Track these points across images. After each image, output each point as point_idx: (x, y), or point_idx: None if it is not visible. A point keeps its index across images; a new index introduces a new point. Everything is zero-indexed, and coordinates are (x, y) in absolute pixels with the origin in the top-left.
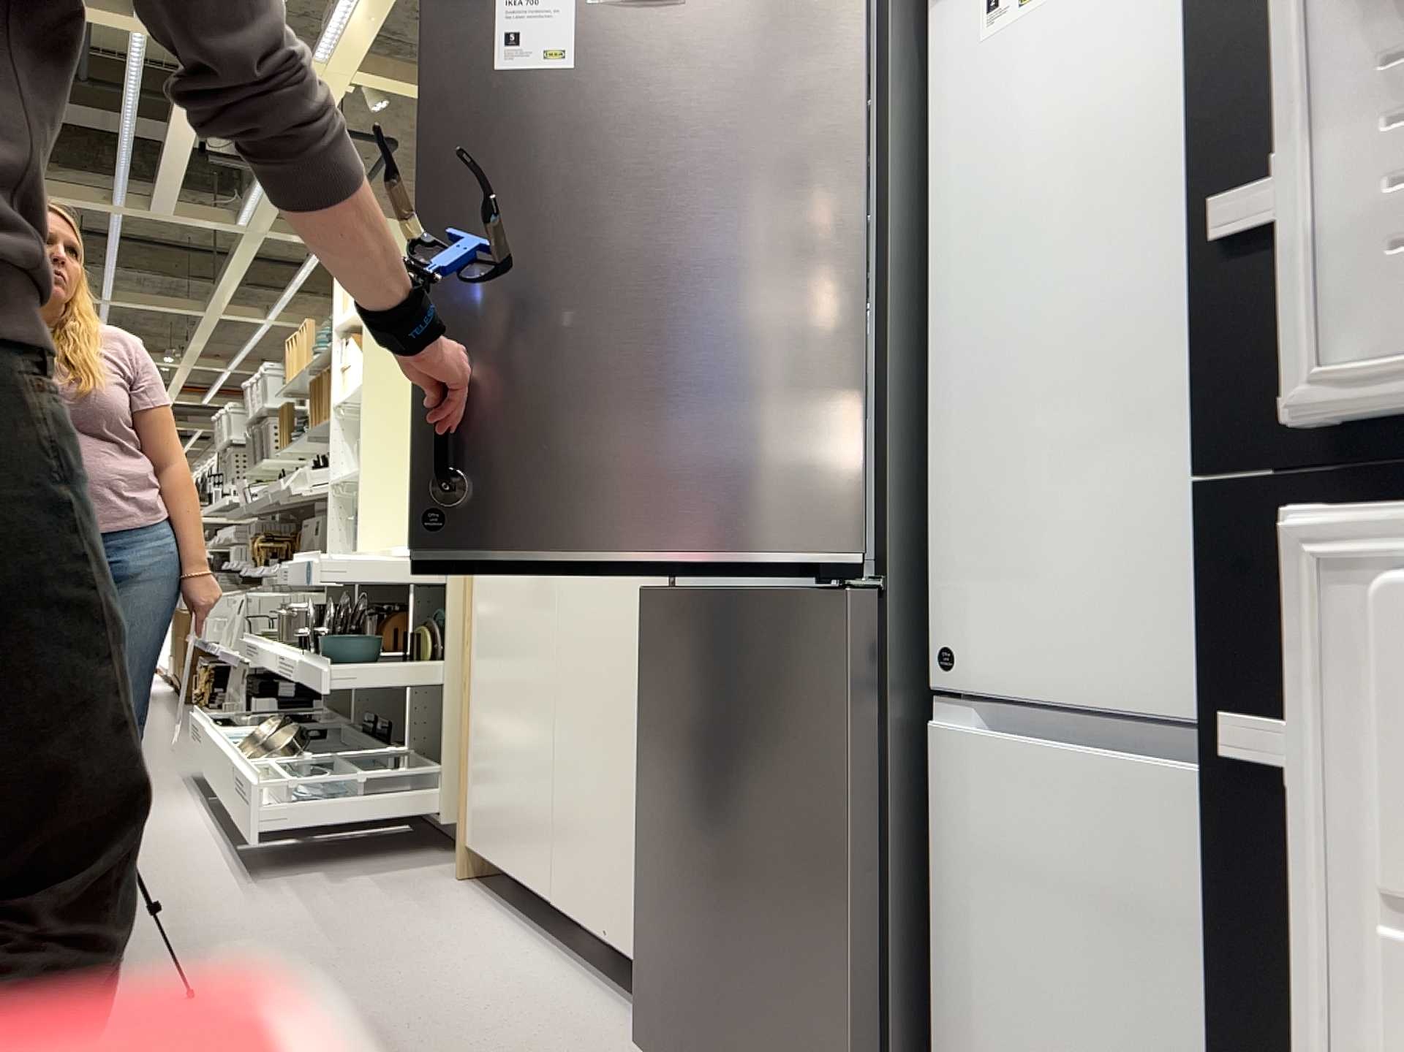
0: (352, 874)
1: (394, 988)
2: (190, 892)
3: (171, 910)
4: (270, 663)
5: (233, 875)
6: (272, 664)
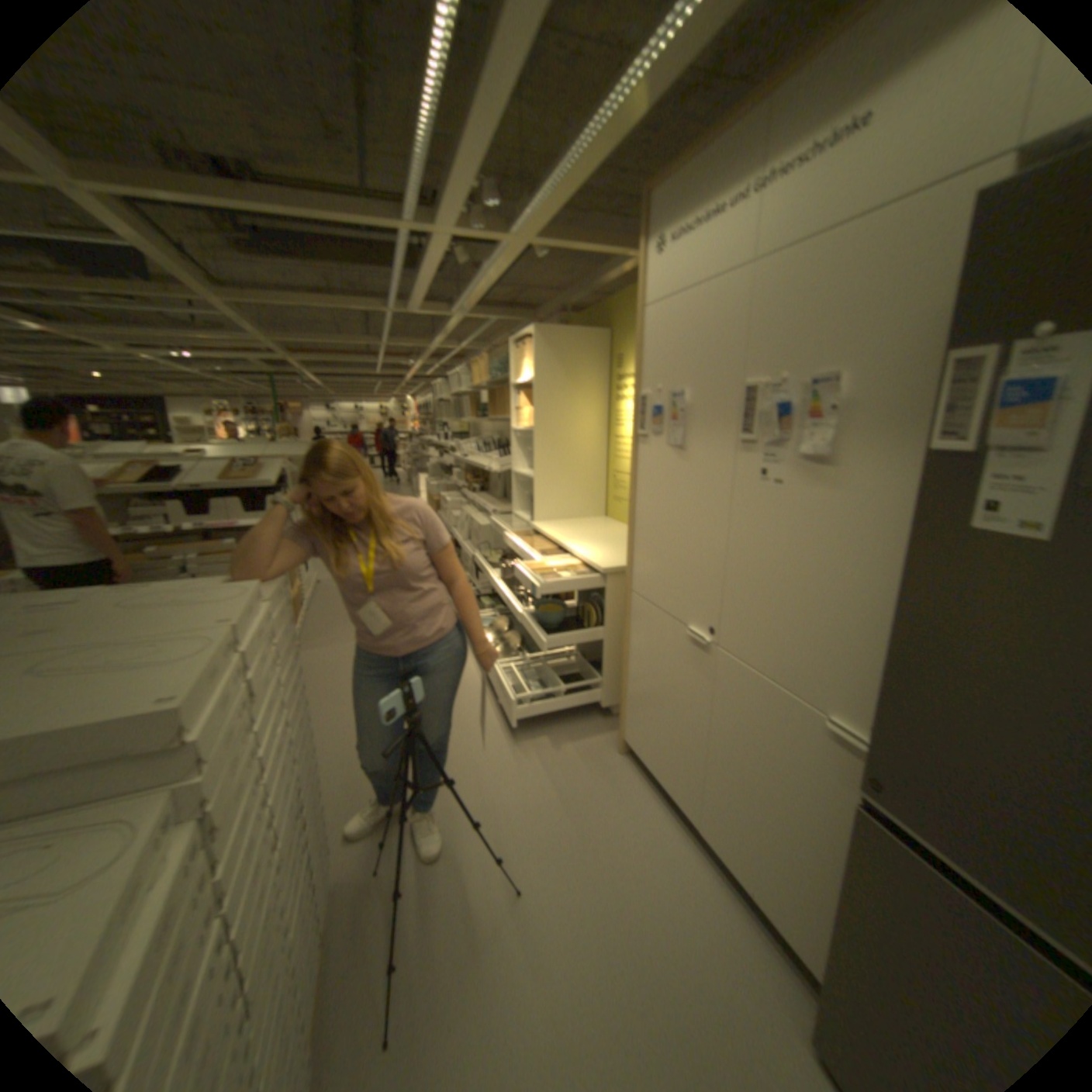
0: (562, 739)
1: (624, 892)
2: (487, 752)
3: (483, 772)
4: (498, 591)
5: (503, 735)
6: (500, 593)
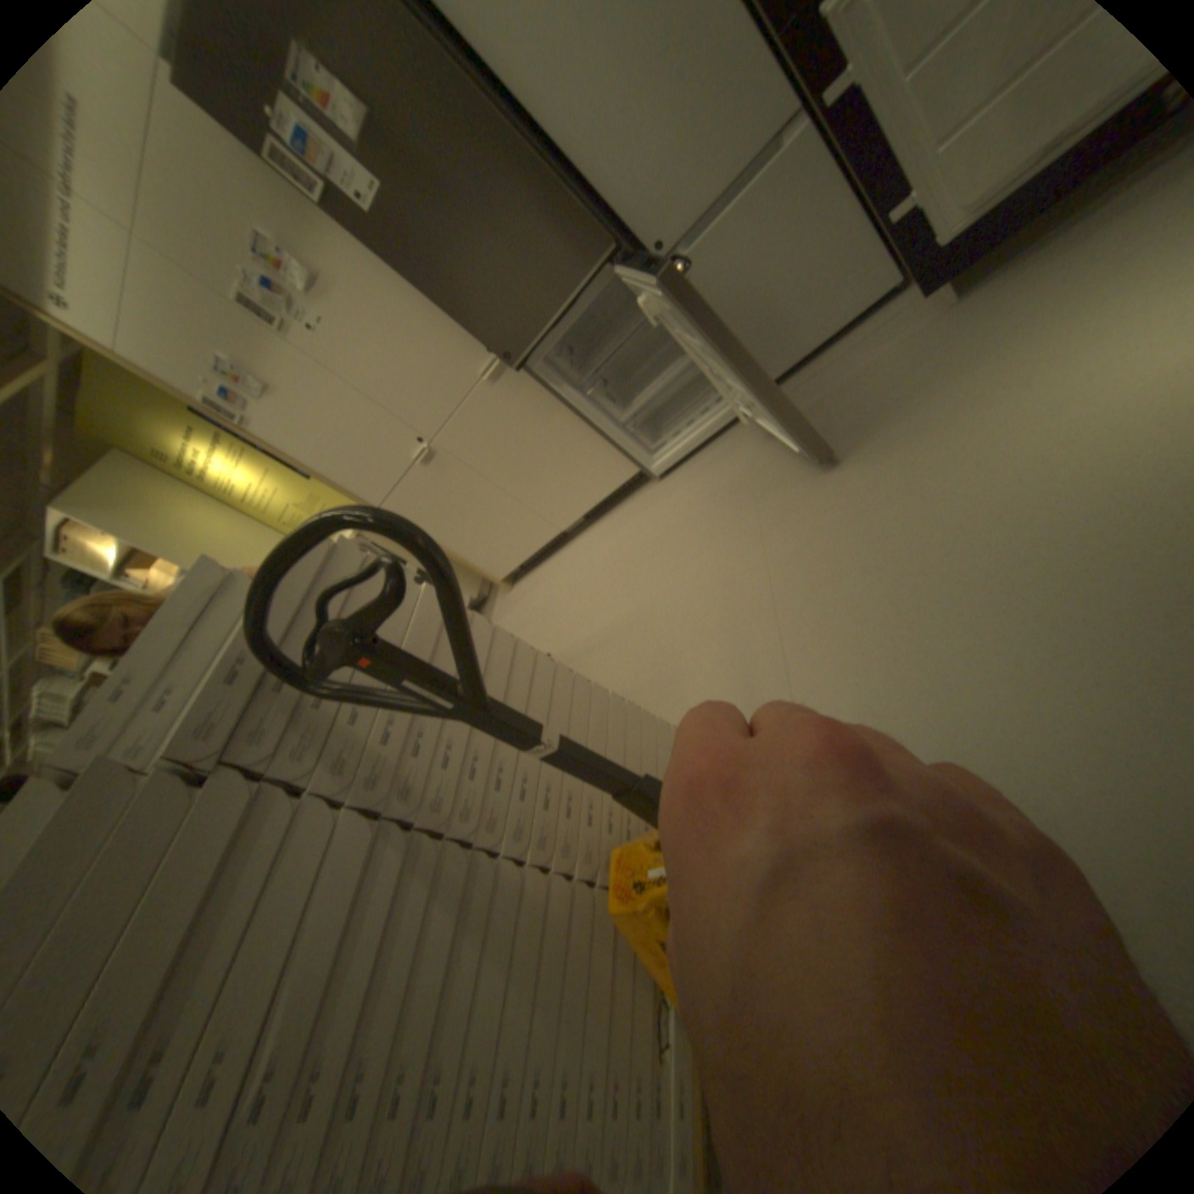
0: None
1: (575, 585)
2: None
3: None
4: None
5: None
6: None
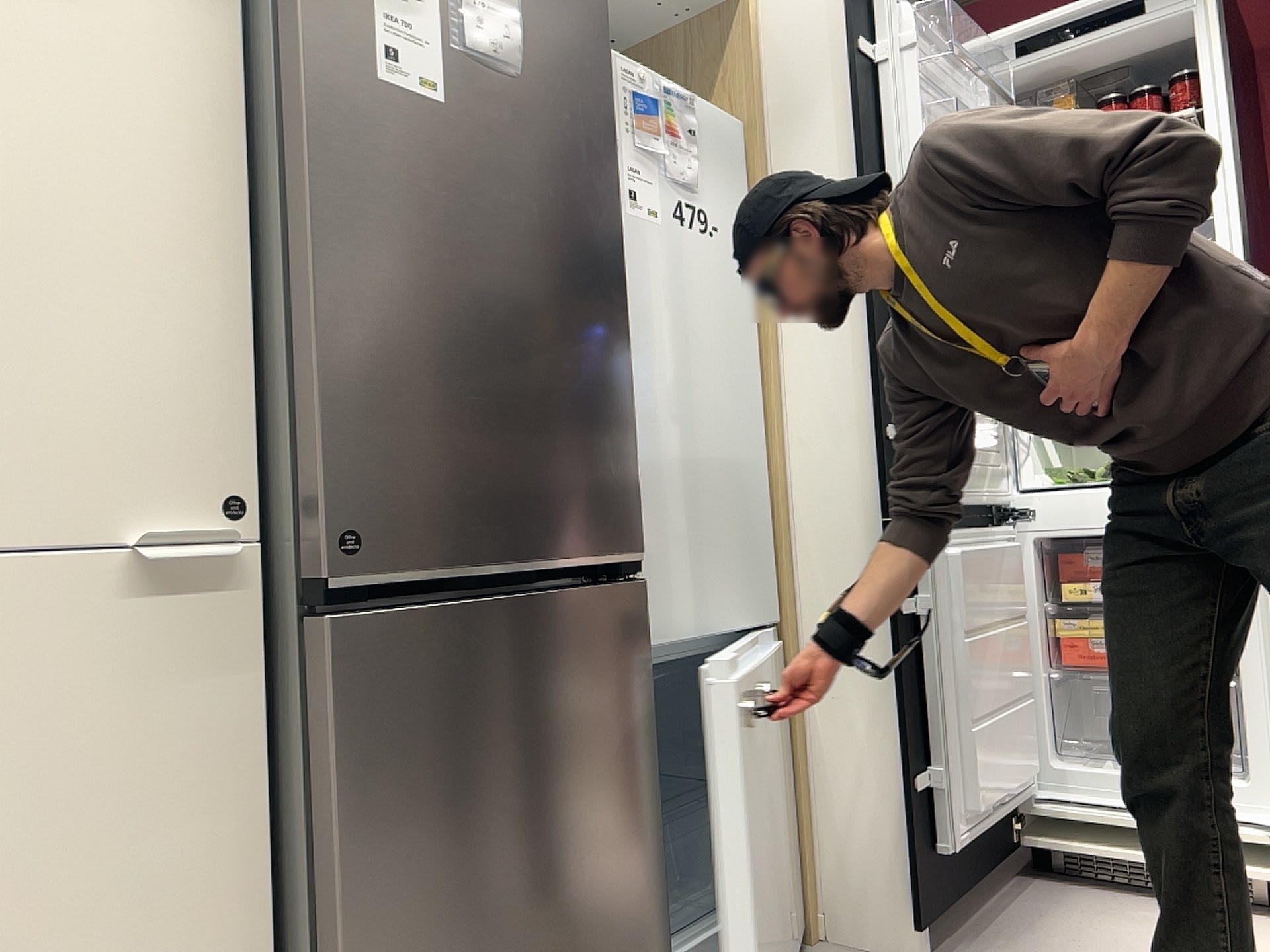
0: None
1: None
2: None
3: None
4: None
5: None
6: None
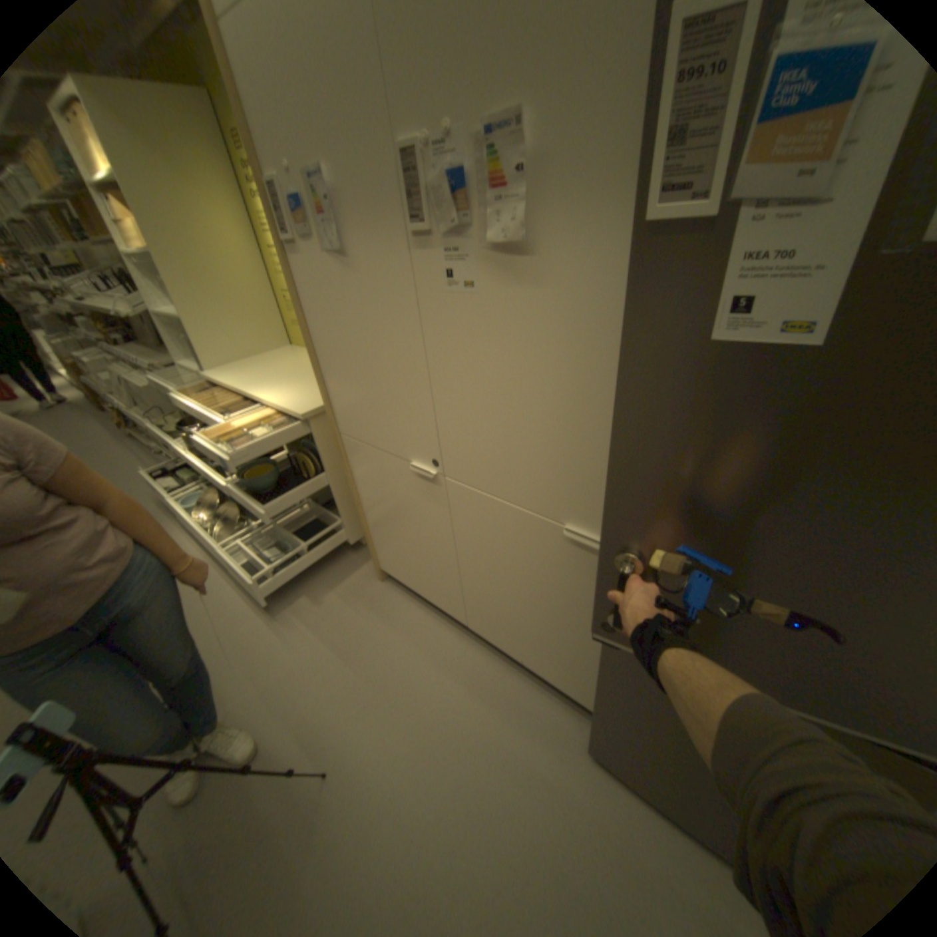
0: (321, 591)
1: (421, 713)
2: (244, 643)
3: (246, 667)
4: (192, 463)
5: (257, 614)
6: (195, 466)
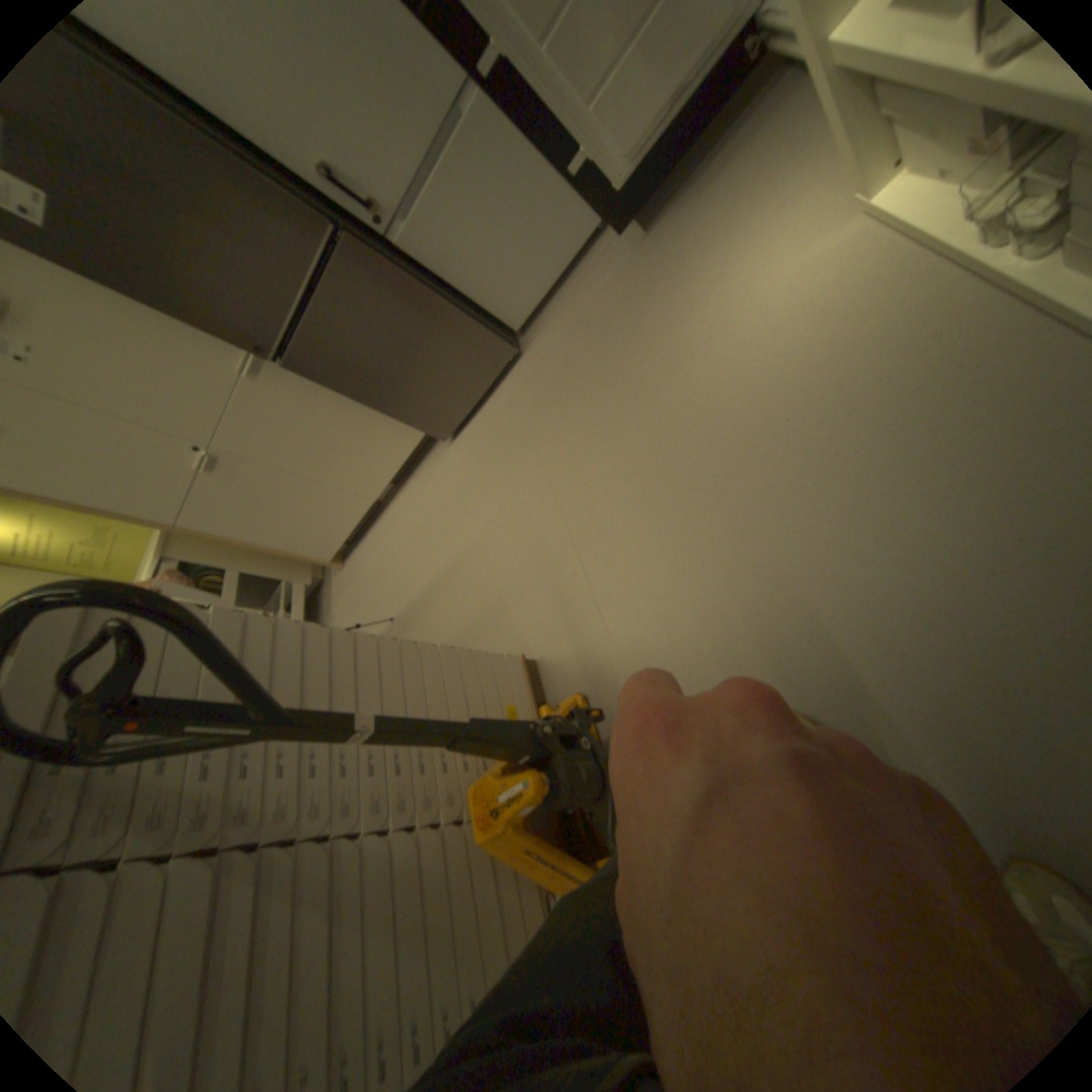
0: (332, 615)
1: (401, 548)
2: None
3: None
4: None
5: None
6: None
